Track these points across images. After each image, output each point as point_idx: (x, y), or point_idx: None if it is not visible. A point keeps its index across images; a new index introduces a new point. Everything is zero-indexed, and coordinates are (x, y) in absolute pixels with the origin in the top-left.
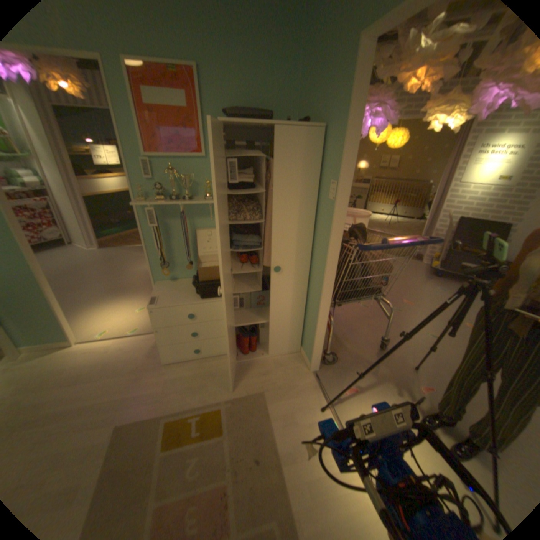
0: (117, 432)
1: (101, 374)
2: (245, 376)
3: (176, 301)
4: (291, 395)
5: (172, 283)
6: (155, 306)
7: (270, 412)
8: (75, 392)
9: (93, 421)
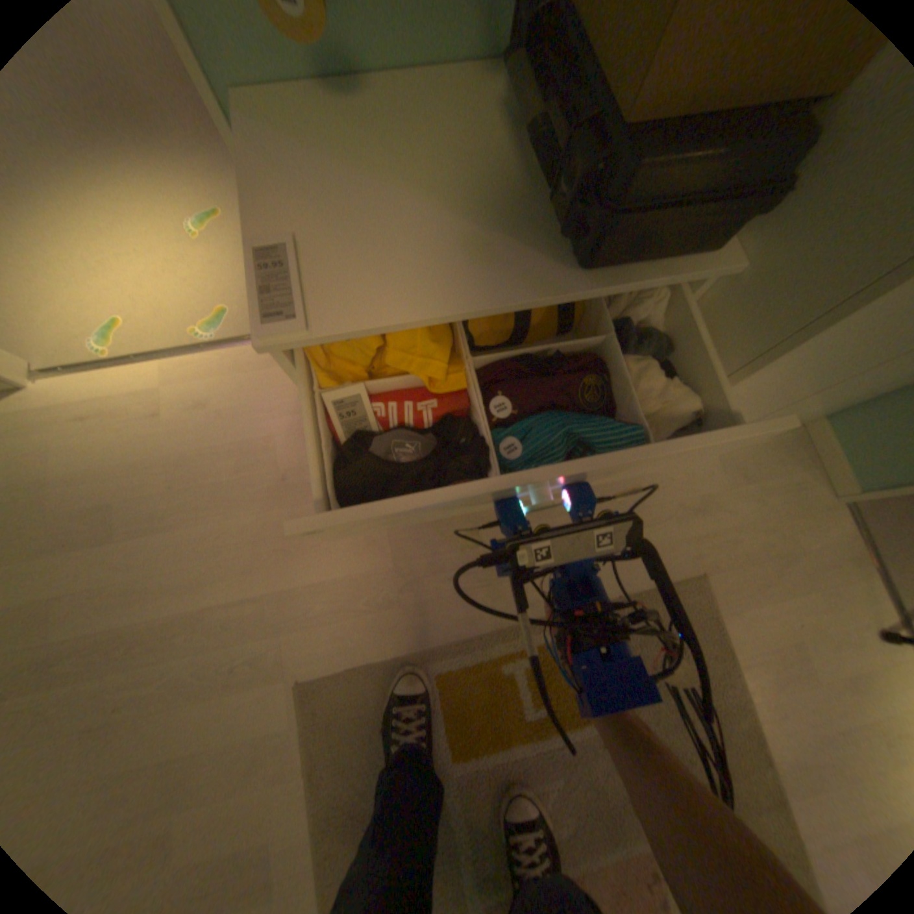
0: (307, 703)
1: (174, 502)
2: (643, 514)
3: (427, 280)
4: (791, 584)
5: (338, 104)
6: (302, 325)
7: (737, 641)
8: (120, 567)
9: (221, 665)
